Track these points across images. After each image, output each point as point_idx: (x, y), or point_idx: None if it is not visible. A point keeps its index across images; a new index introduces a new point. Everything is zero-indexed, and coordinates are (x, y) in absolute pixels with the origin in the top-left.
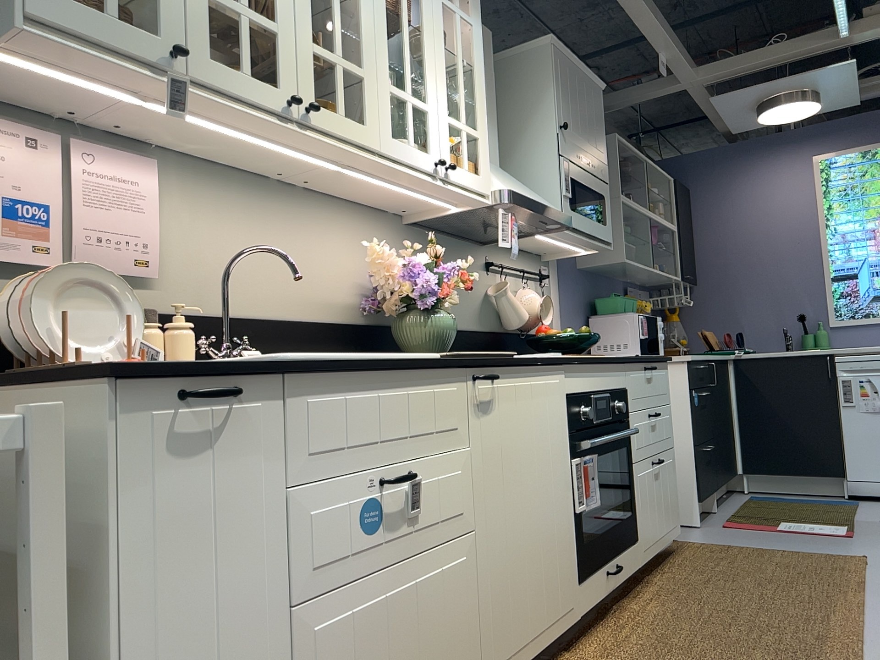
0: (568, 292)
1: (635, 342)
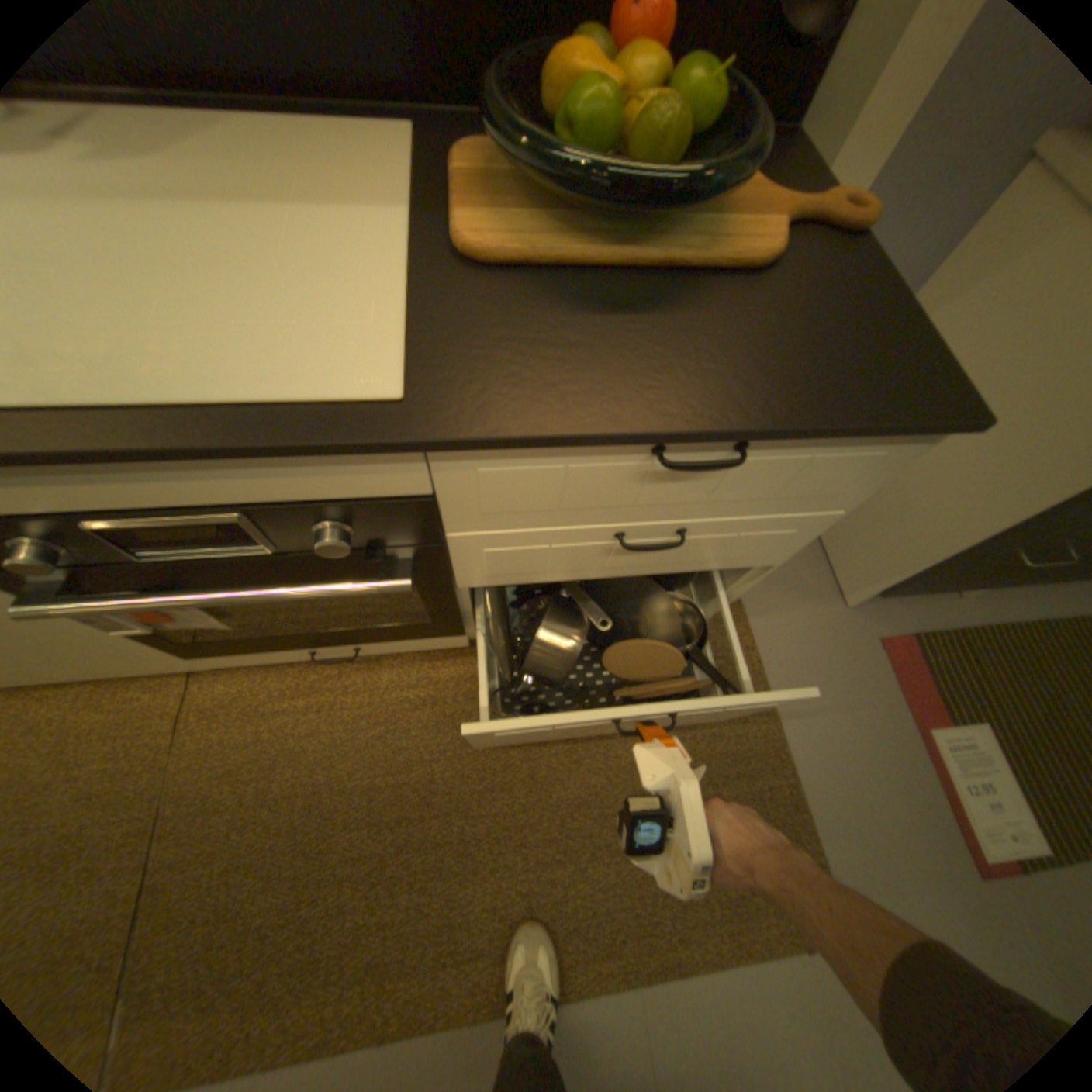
0: None
1: None
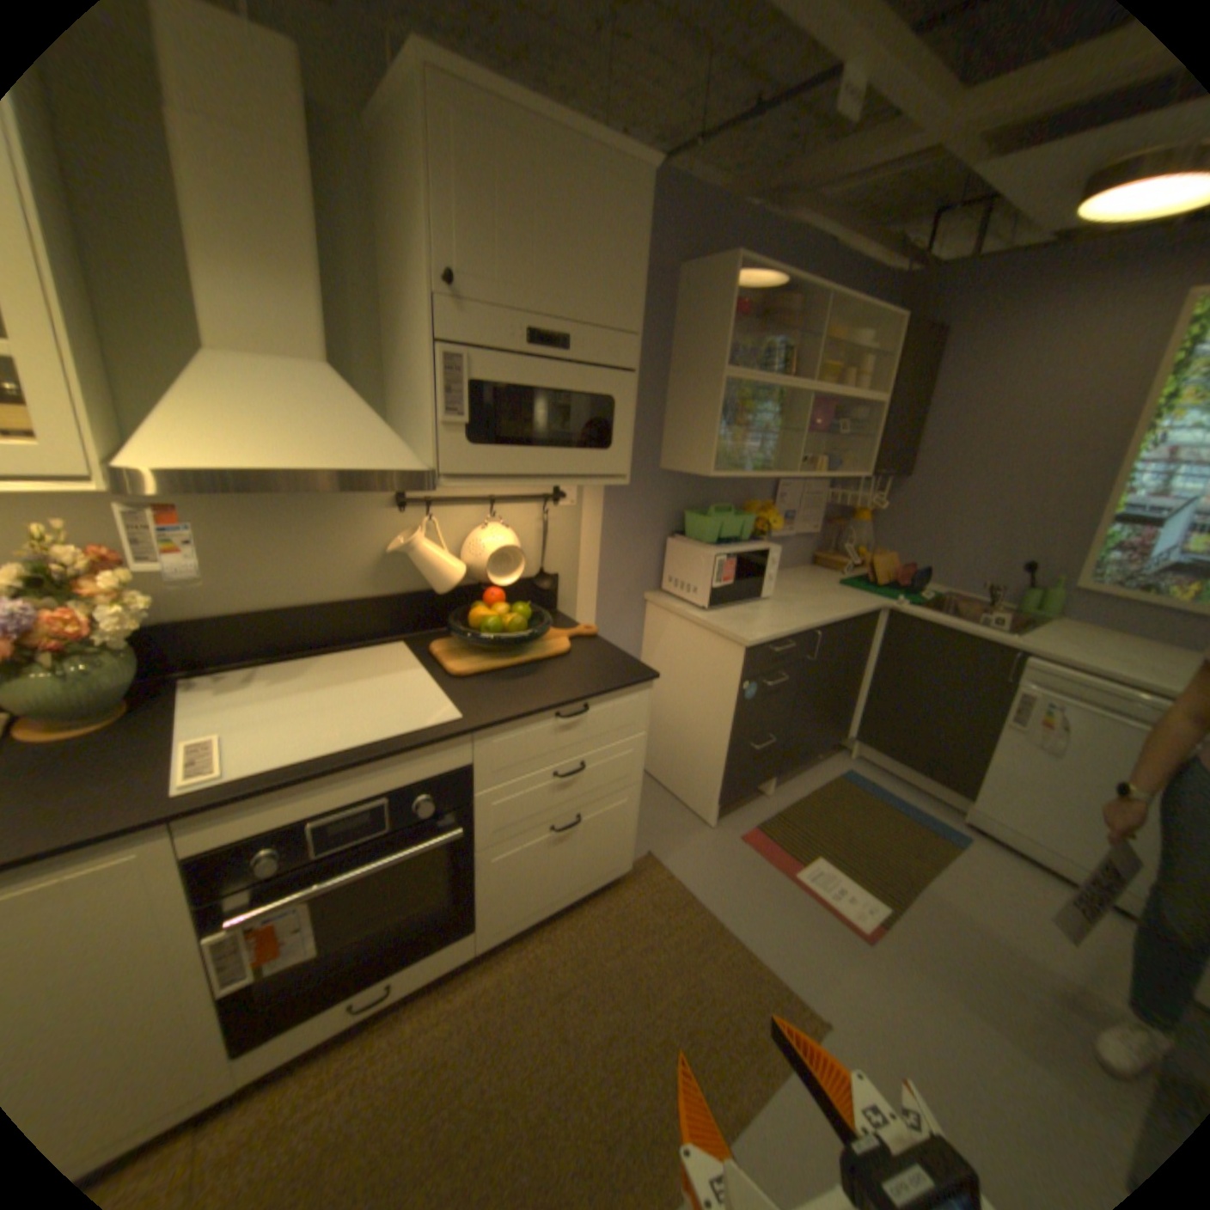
0: (623, 507)
1: (706, 587)
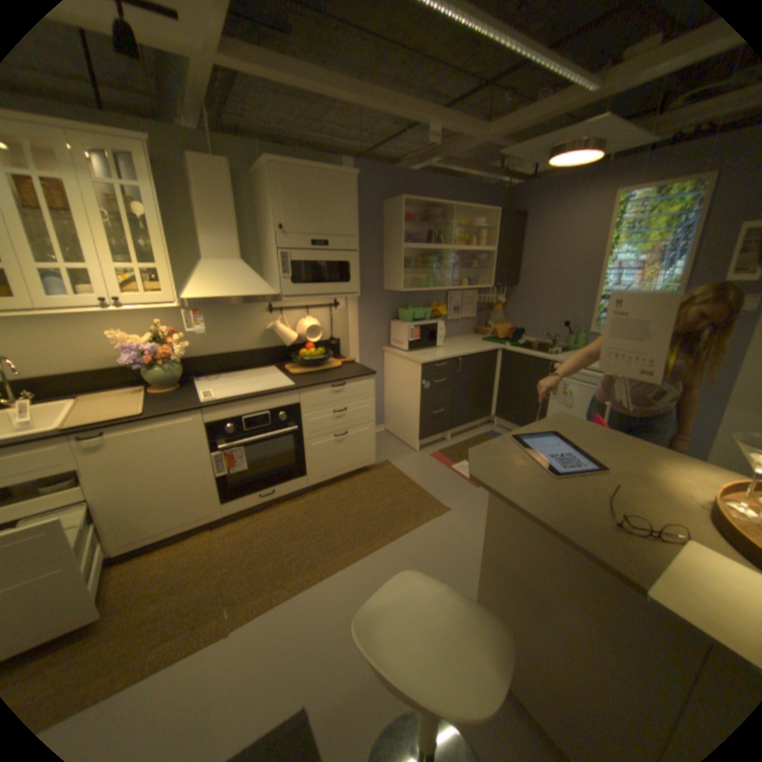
0: (368, 308)
1: (407, 341)
